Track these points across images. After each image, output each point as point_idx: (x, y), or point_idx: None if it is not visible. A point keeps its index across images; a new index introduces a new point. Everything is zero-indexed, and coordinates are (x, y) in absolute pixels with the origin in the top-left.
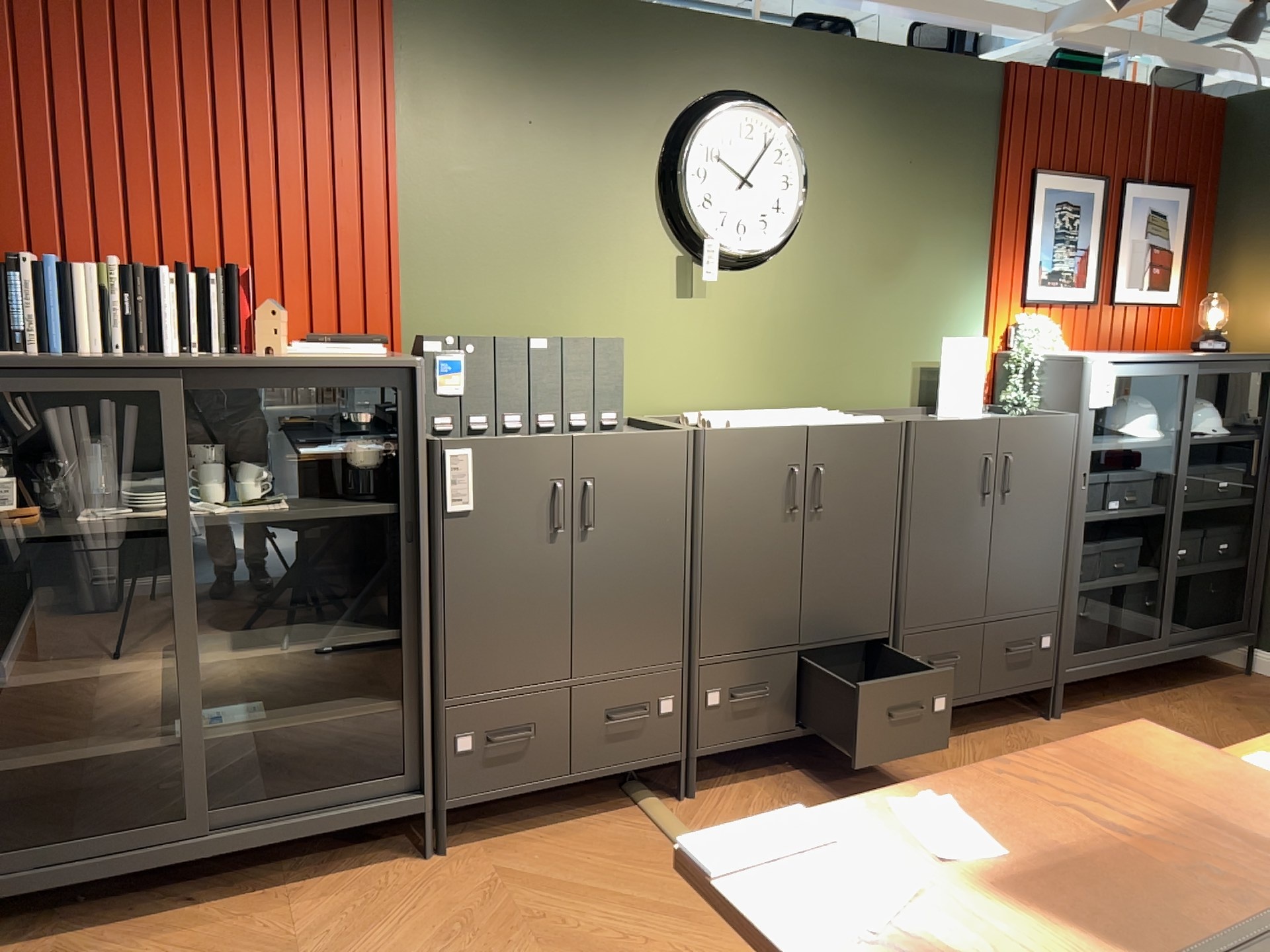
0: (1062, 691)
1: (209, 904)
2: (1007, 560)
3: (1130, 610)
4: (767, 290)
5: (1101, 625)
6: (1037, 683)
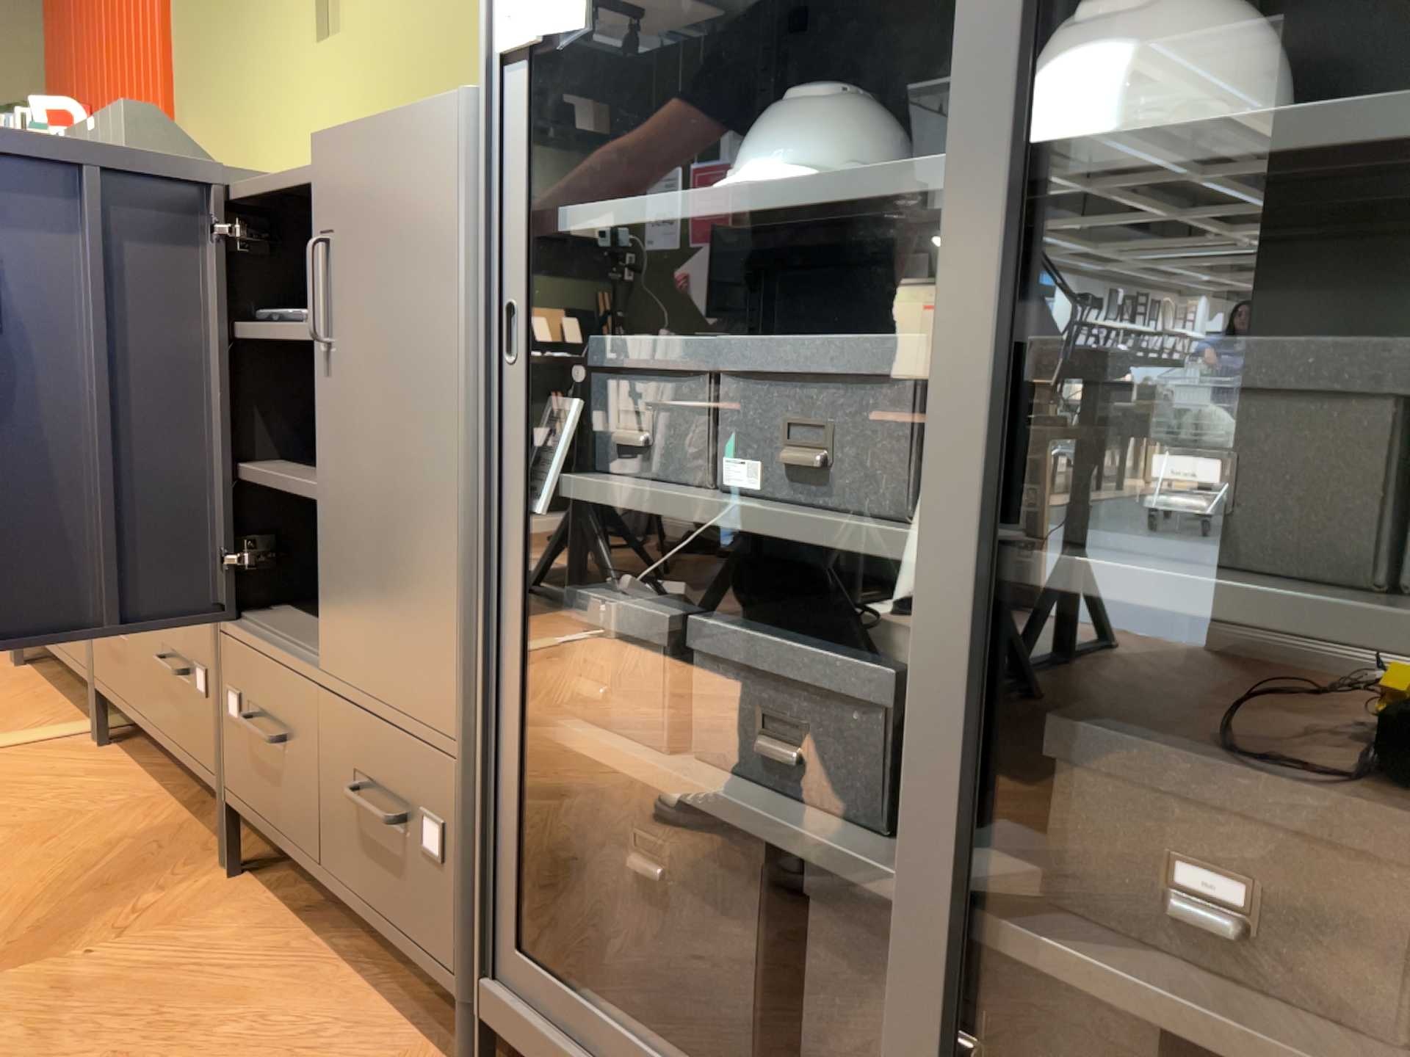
0: (479, 1046)
1: None
2: (342, 536)
3: (836, 991)
4: None
5: (723, 967)
6: (421, 953)
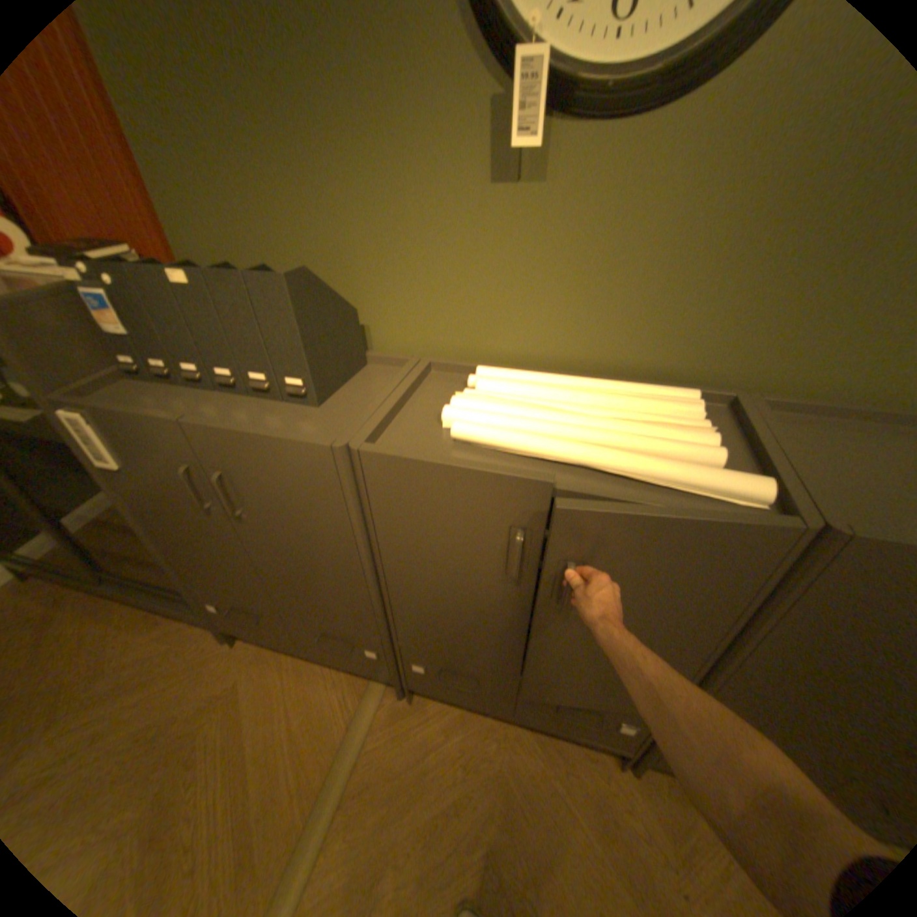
0: None
1: (126, 608)
2: None
3: None
4: (677, 159)
5: None
6: None
